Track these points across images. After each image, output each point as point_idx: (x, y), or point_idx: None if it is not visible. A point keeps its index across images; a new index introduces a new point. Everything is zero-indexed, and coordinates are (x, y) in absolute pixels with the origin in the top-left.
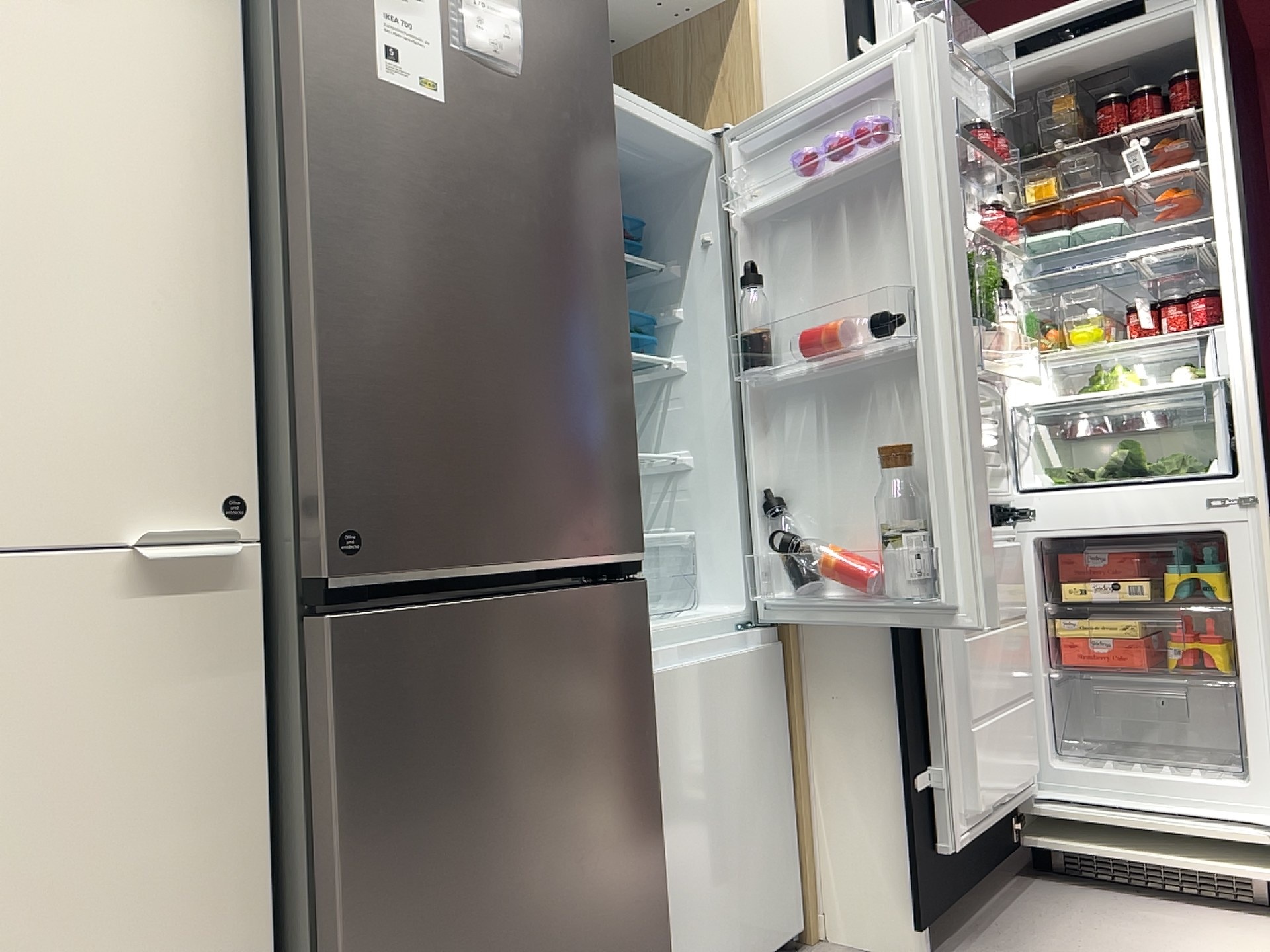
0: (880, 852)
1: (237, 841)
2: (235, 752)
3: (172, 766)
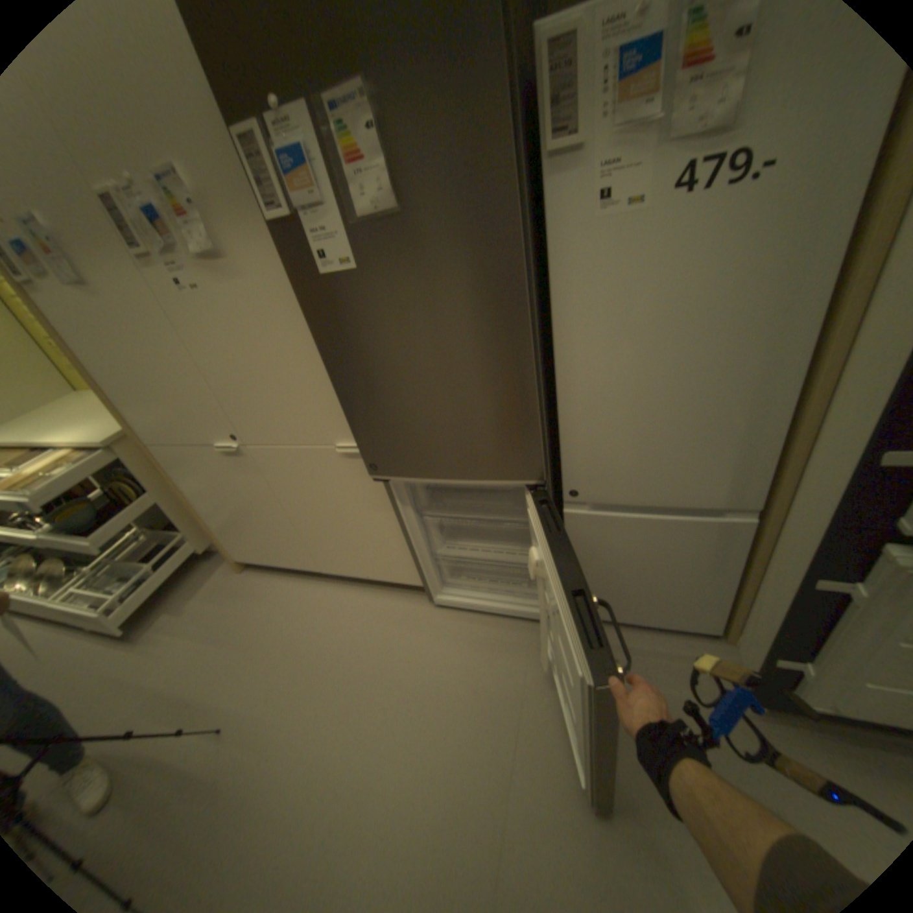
0: (763, 656)
1: (391, 514)
2: (384, 495)
3: (368, 494)
